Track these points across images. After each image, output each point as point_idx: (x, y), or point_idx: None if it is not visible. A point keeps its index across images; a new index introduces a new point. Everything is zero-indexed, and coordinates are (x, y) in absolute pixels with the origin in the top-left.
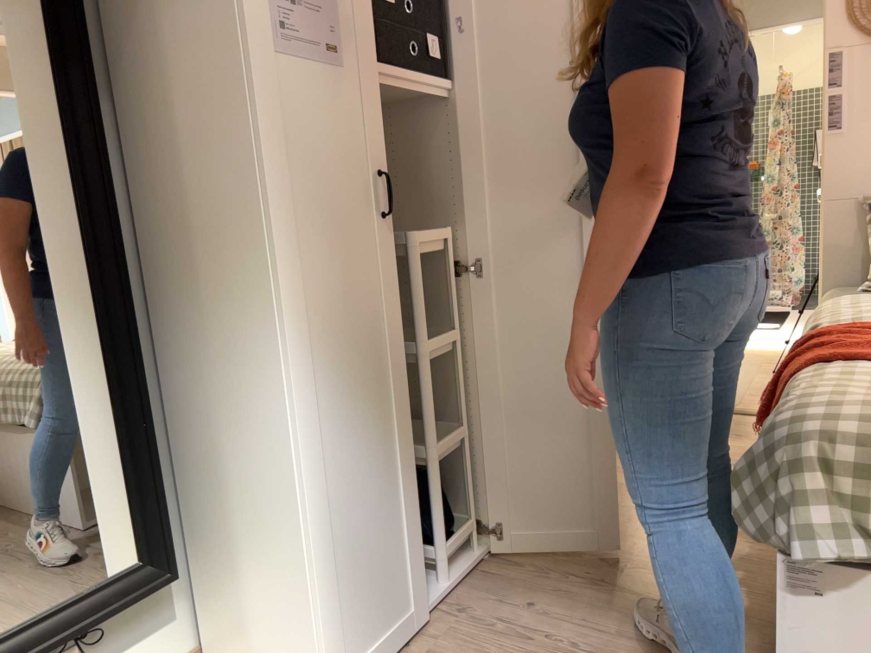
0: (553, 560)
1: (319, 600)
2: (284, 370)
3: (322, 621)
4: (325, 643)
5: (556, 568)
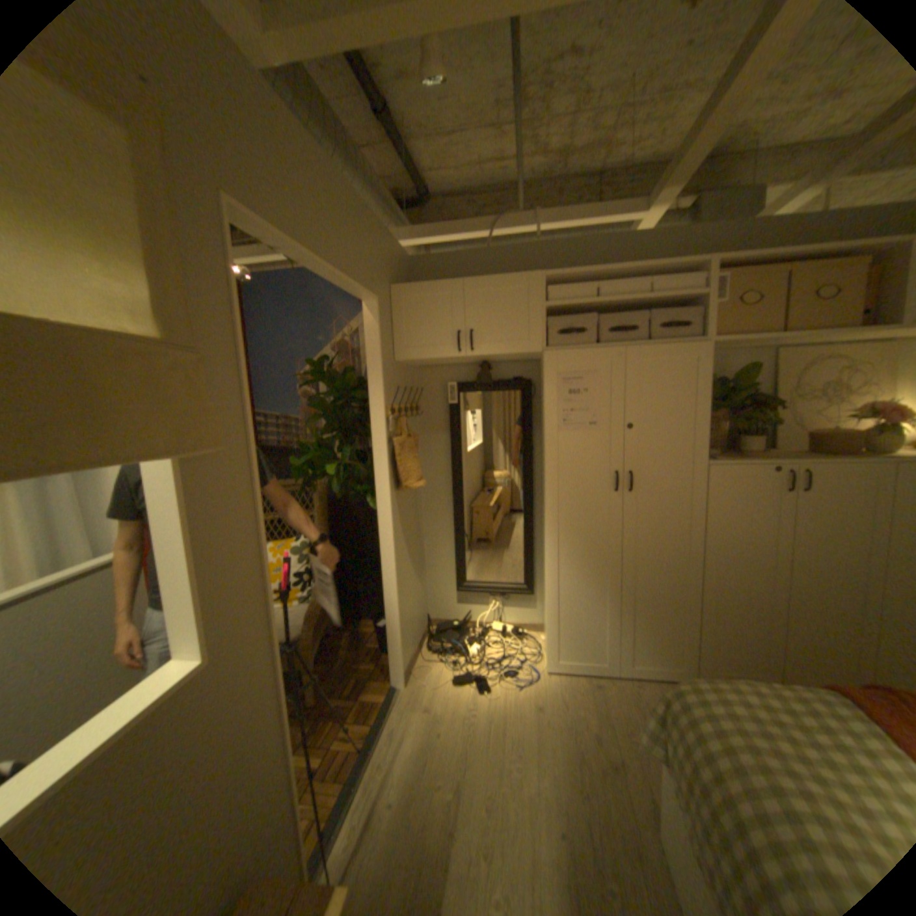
0: None
1: (551, 627)
2: (547, 542)
3: (551, 635)
4: (552, 644)
5: None
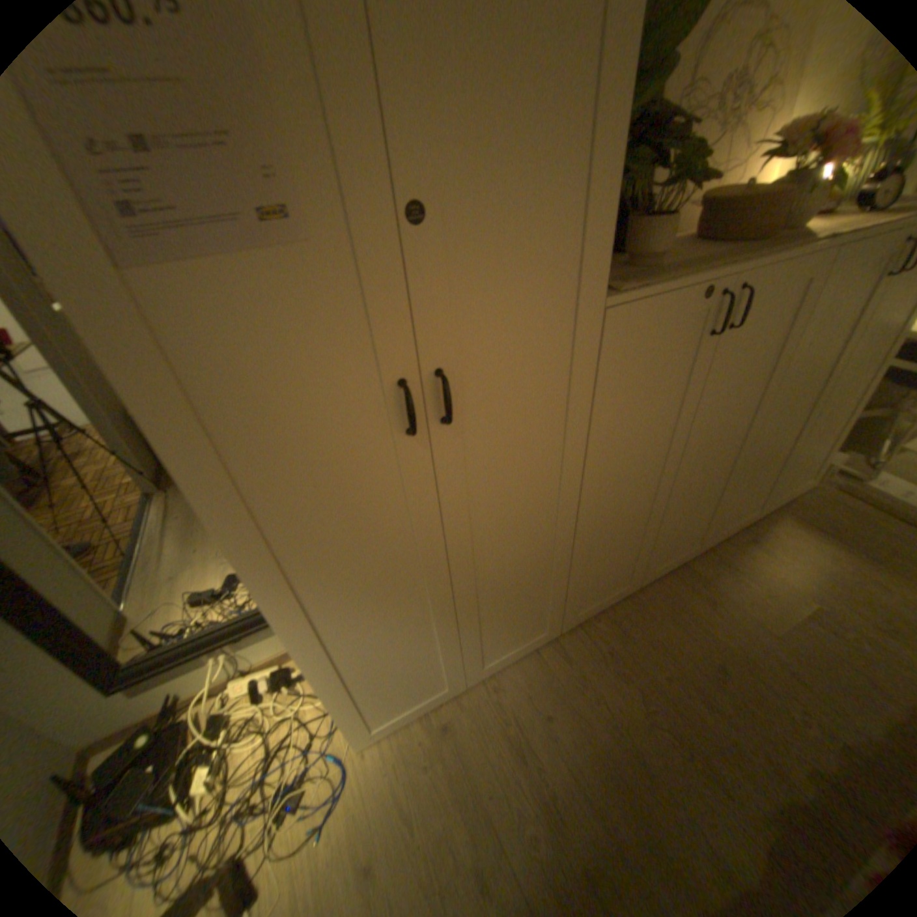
0: (603, 667)
1: (339, 711)
2: (263, 609)
3: (344, 718)
4: (348, 725)
5: (600, 680)
